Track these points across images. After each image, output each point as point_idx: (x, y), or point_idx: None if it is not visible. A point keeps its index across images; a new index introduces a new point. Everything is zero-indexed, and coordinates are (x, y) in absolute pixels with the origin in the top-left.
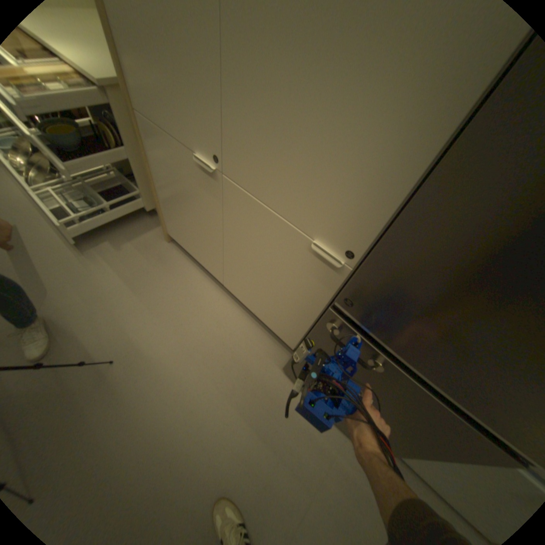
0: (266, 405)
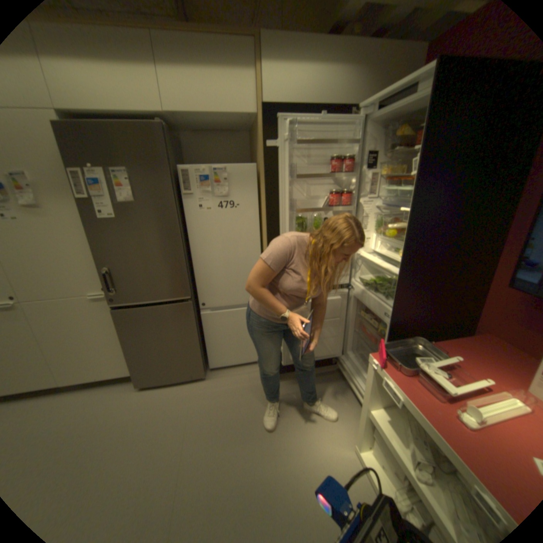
0: (134, 411)
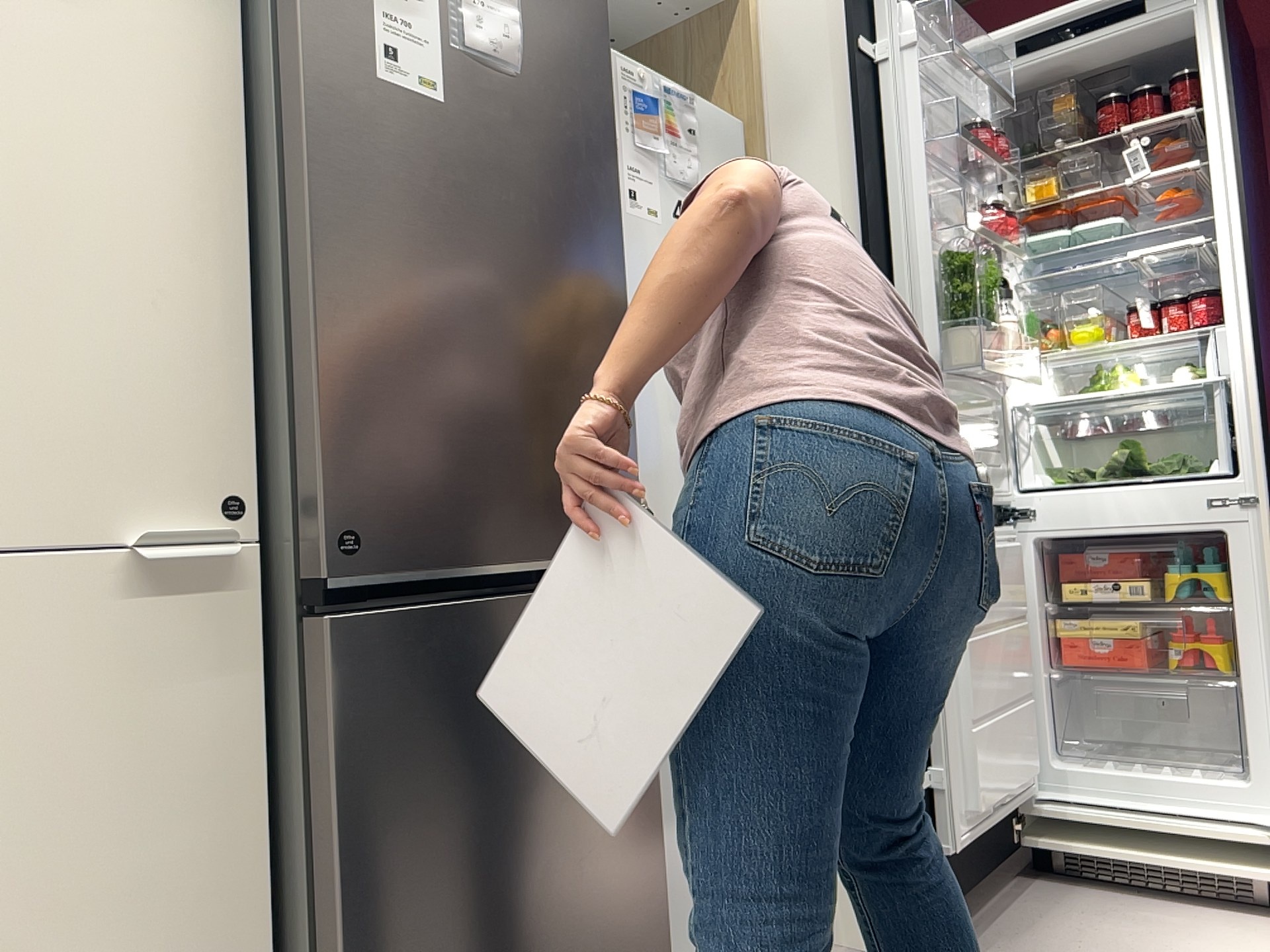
0: None
